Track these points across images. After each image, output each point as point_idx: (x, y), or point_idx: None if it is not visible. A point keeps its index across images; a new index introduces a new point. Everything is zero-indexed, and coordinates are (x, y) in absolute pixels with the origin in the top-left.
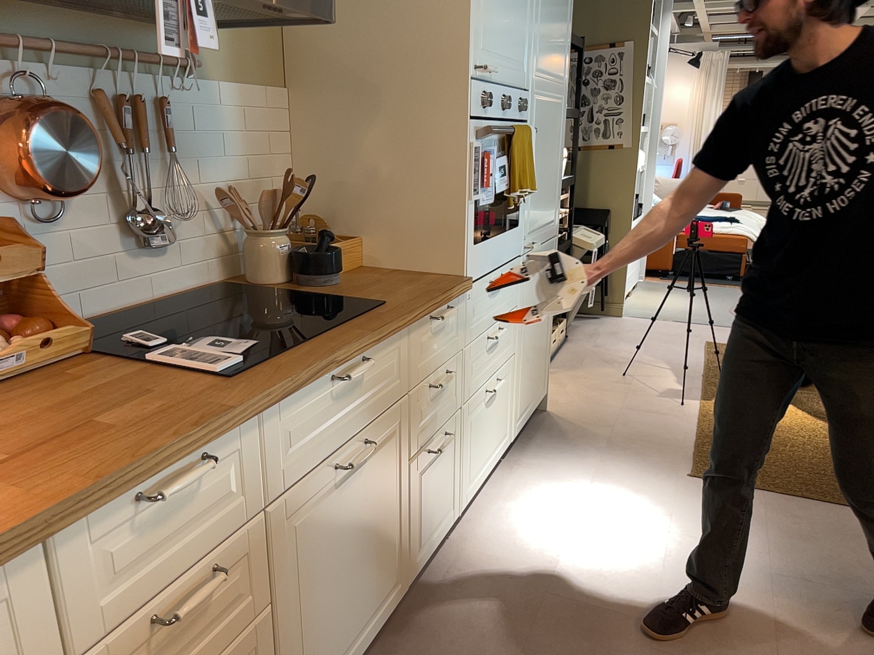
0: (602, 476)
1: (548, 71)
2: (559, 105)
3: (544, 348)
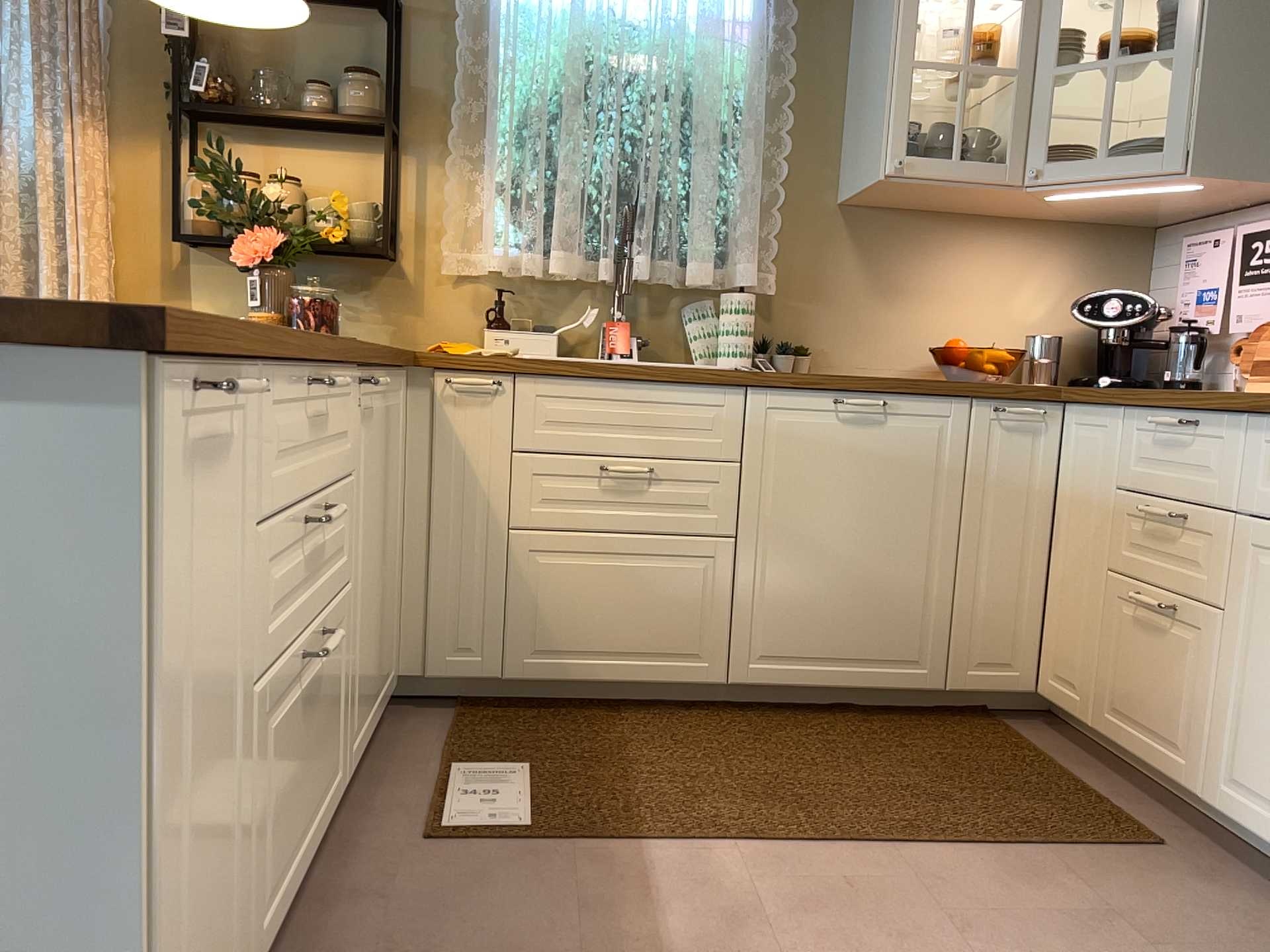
0: None
1: None
2: None
3: None
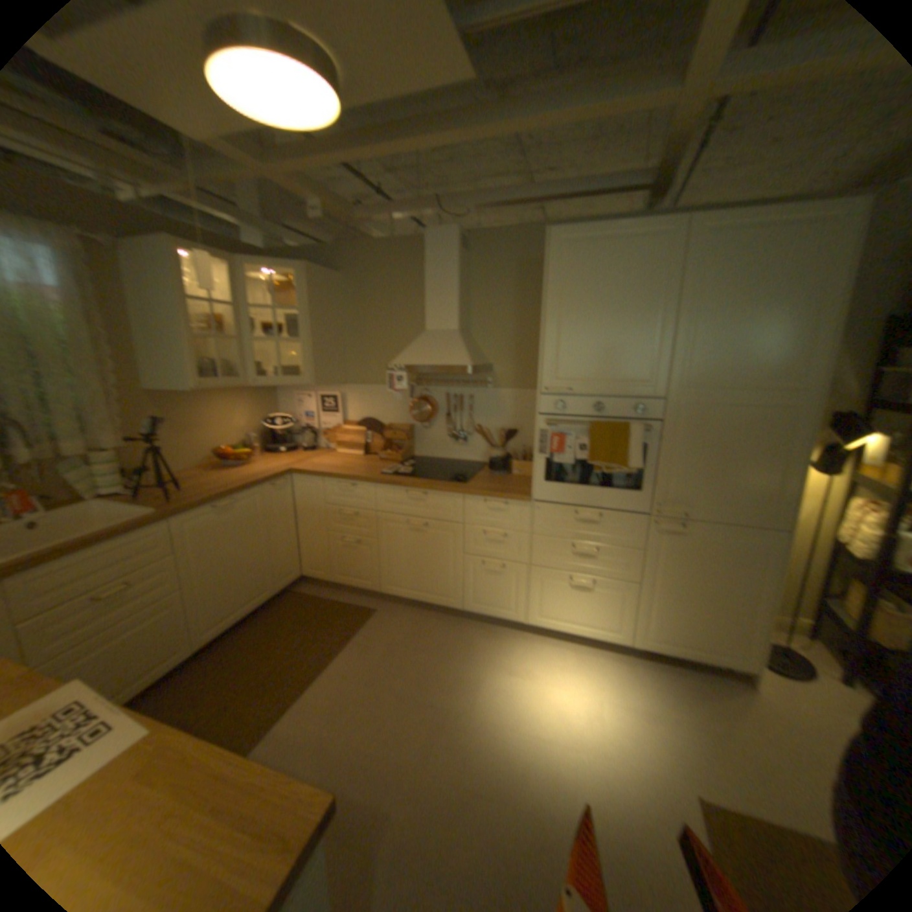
0: (649, 722)
1: (727, 382)
2: (778, 409)
3: (737, 623)
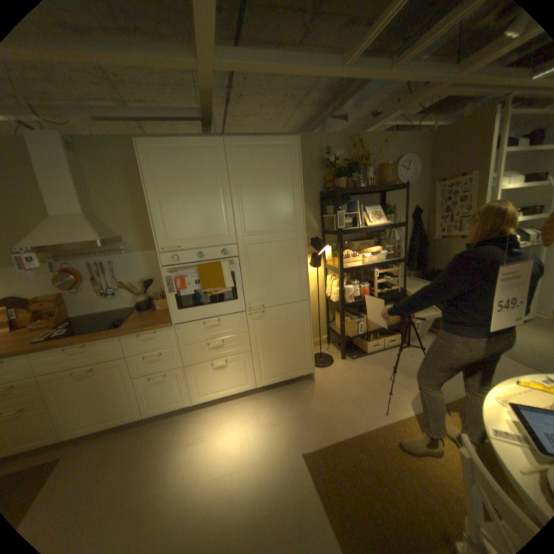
0: (271, 426)
1: (263, 230)
2: (288, 241)
3: (298, 351)
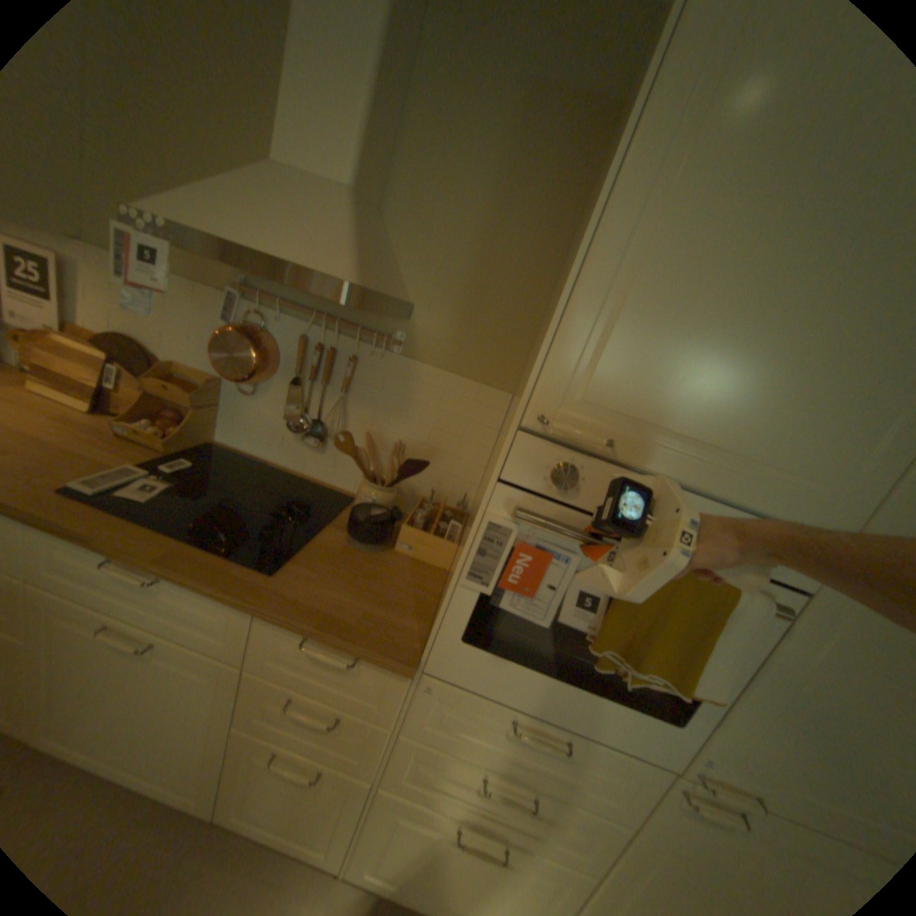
0: None
1: None
2: None
3: None
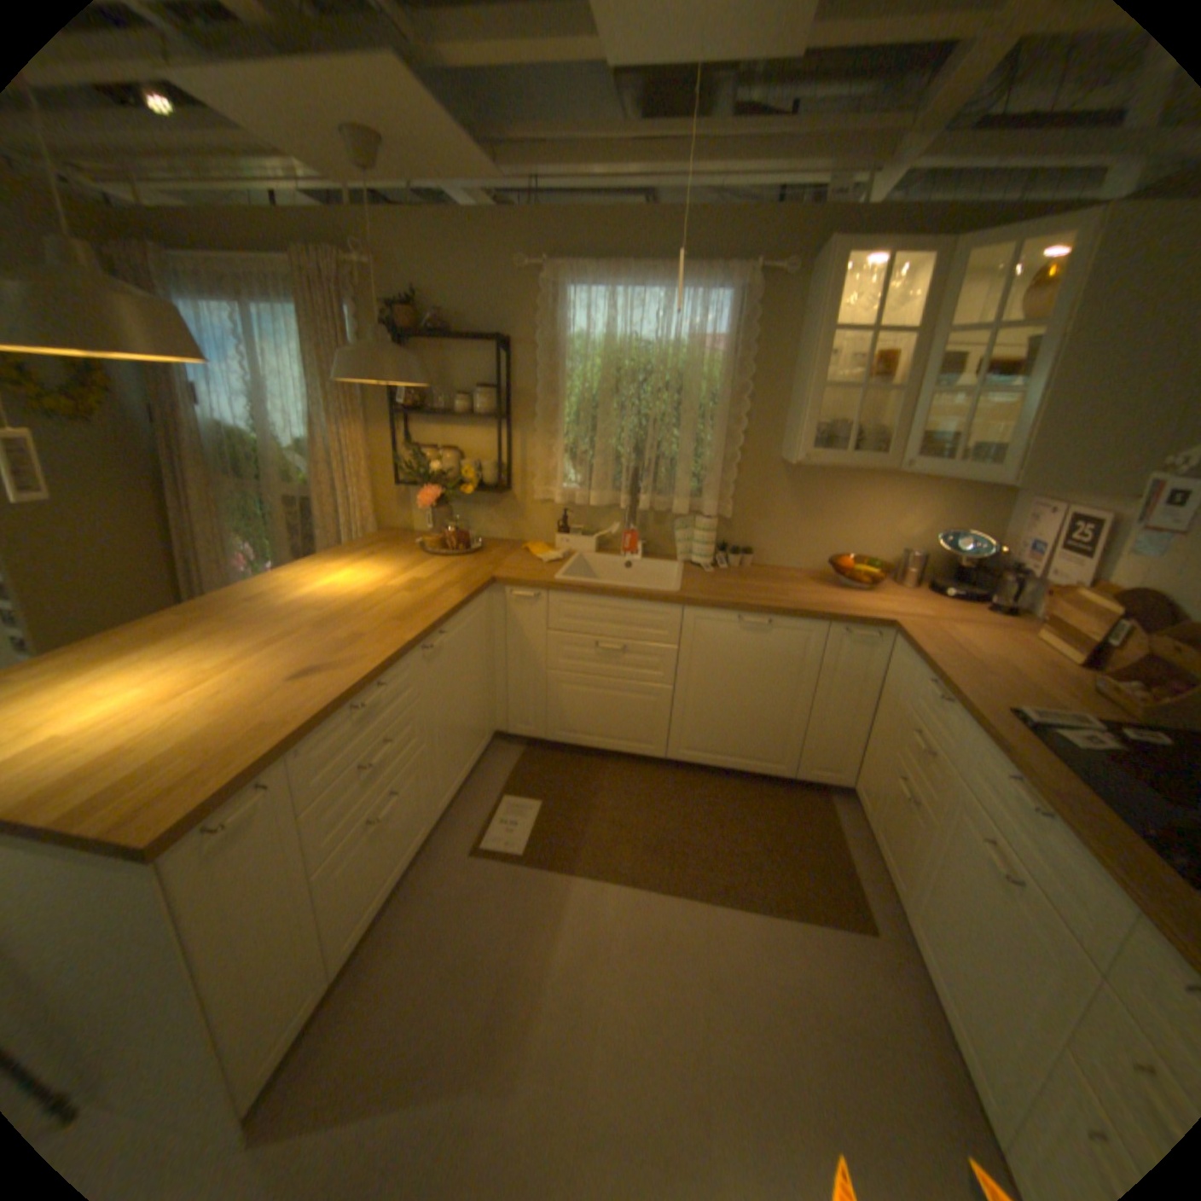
0: None
1: None
2: None
3: None
